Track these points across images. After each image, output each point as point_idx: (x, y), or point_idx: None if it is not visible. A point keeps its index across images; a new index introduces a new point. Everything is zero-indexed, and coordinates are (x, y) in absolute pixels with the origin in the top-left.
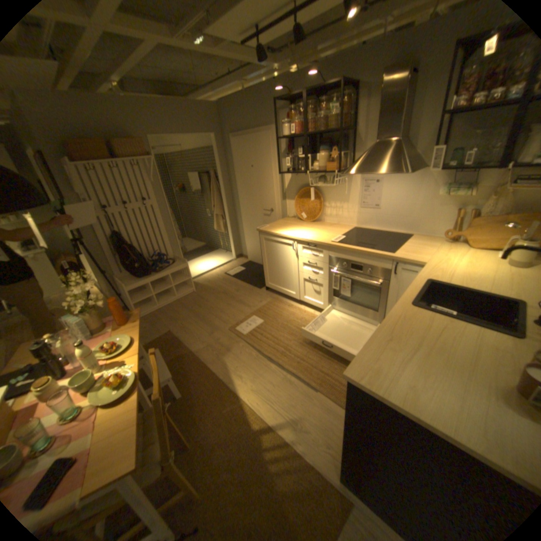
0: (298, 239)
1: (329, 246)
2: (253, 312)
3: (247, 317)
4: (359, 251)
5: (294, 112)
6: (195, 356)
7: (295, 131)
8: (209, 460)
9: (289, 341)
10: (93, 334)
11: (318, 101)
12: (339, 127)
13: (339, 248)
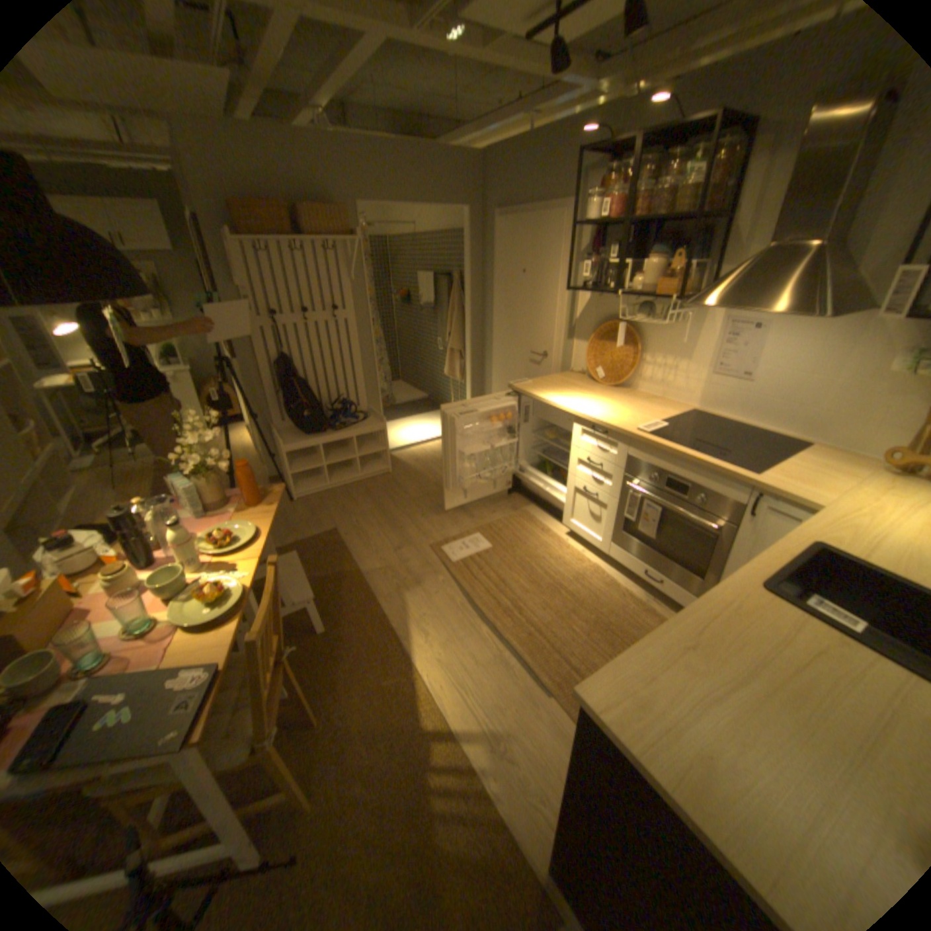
0: (576, 414)
1: (631, 437)
2: (476, 528)
3: (463, 534)
4: (687, 457)
5: (617, 175)
6: (364, 579)
7: (612, 213)
8: (341, 756)
9: (525, 592)
10: (210, 510)
11: (668, 156)
12: (699, 210)
13: (651, 445)
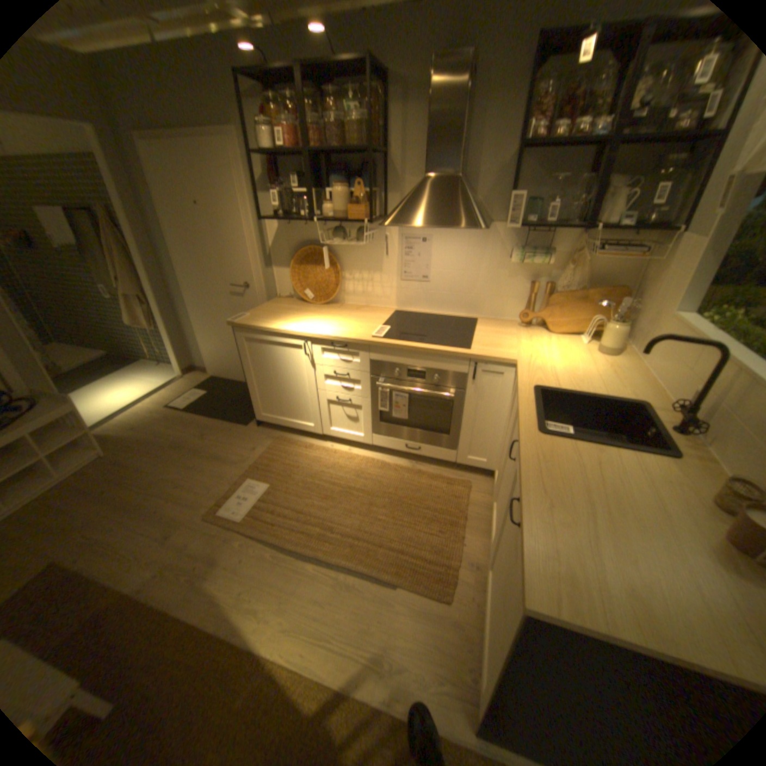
0: (313, 336)
1: (370, 345)
2: (245, 473)
3: (235, 485)
4: (420, 350)
5: (274, 106)
6: (138, 601)
7: (279, 144)
8: None
9: (324, 510)
10: None
11: (320, 94)
12: (360, 145)
13: (388, 348)
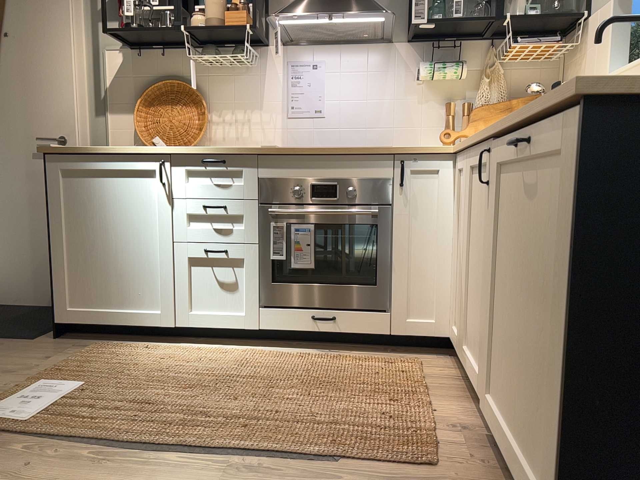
0: (175, 151)
1: (259, 153)
2: (33, 379)
3: (14, 392)
4: (329, 151)
5: None
6: None
7: None
8: None
9: (191, 401)
10: None
11: None
12: None
13: (285, 155)
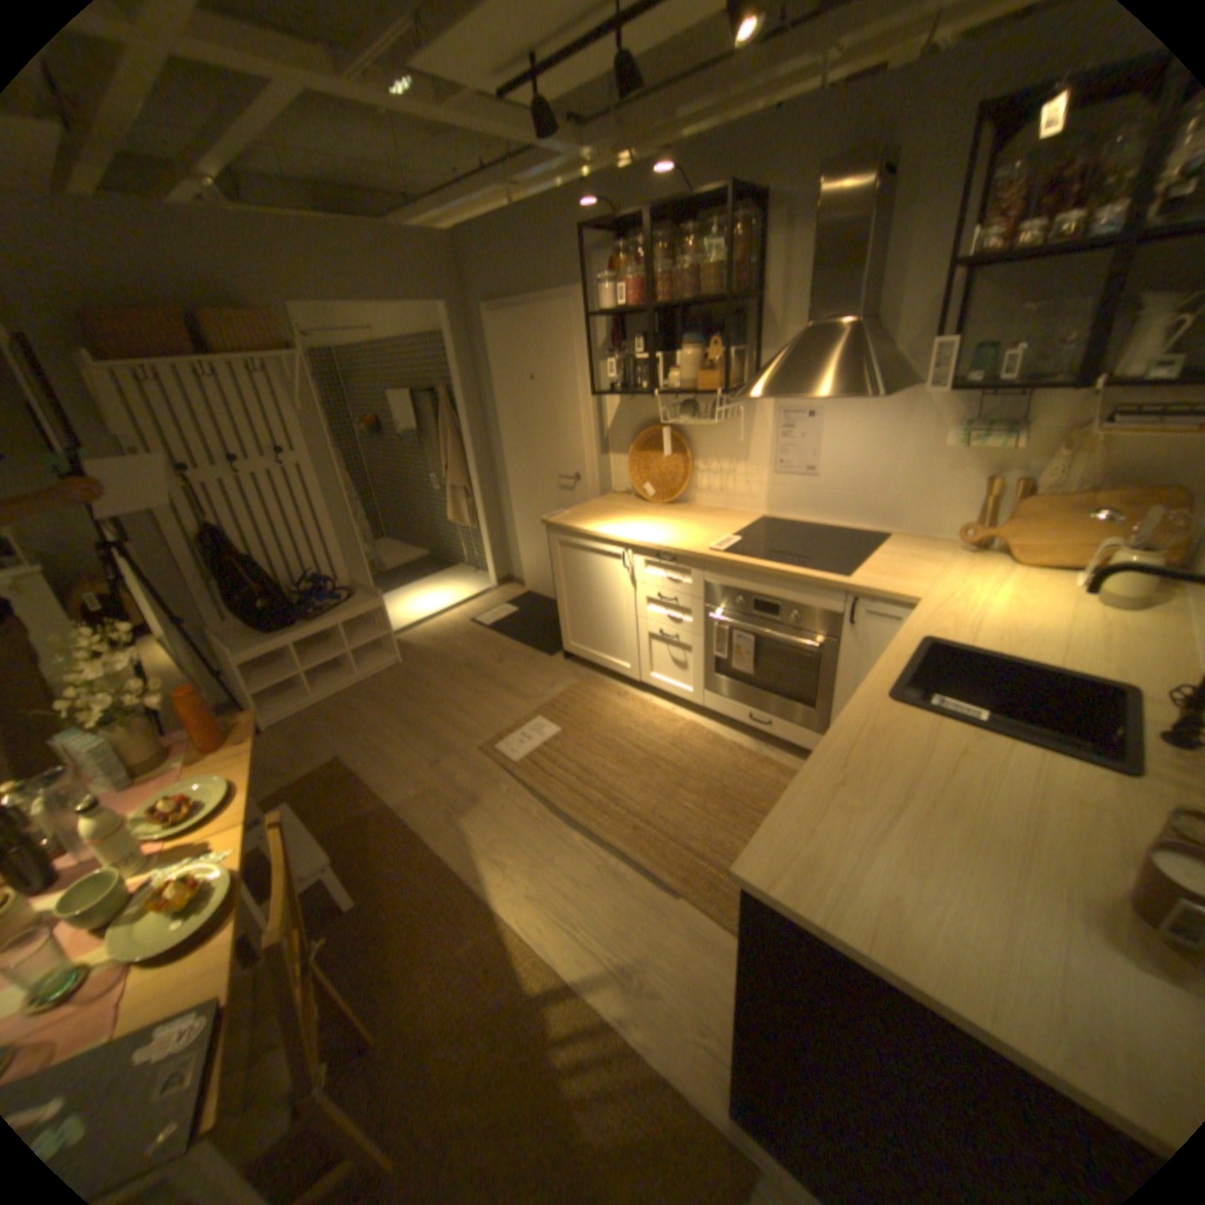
0: (635, 543)
1: (705, 559)
2: (535, 711)
3: (520, 722)
4: (771, 572)
5: (625, 256)
6: (397, 817)
7: (627, 300)
8: (420, 1073)
9: (616, 777)
10: (140, 773)
11: (679, 233)
12: (725, 291)
13: (728, 565)
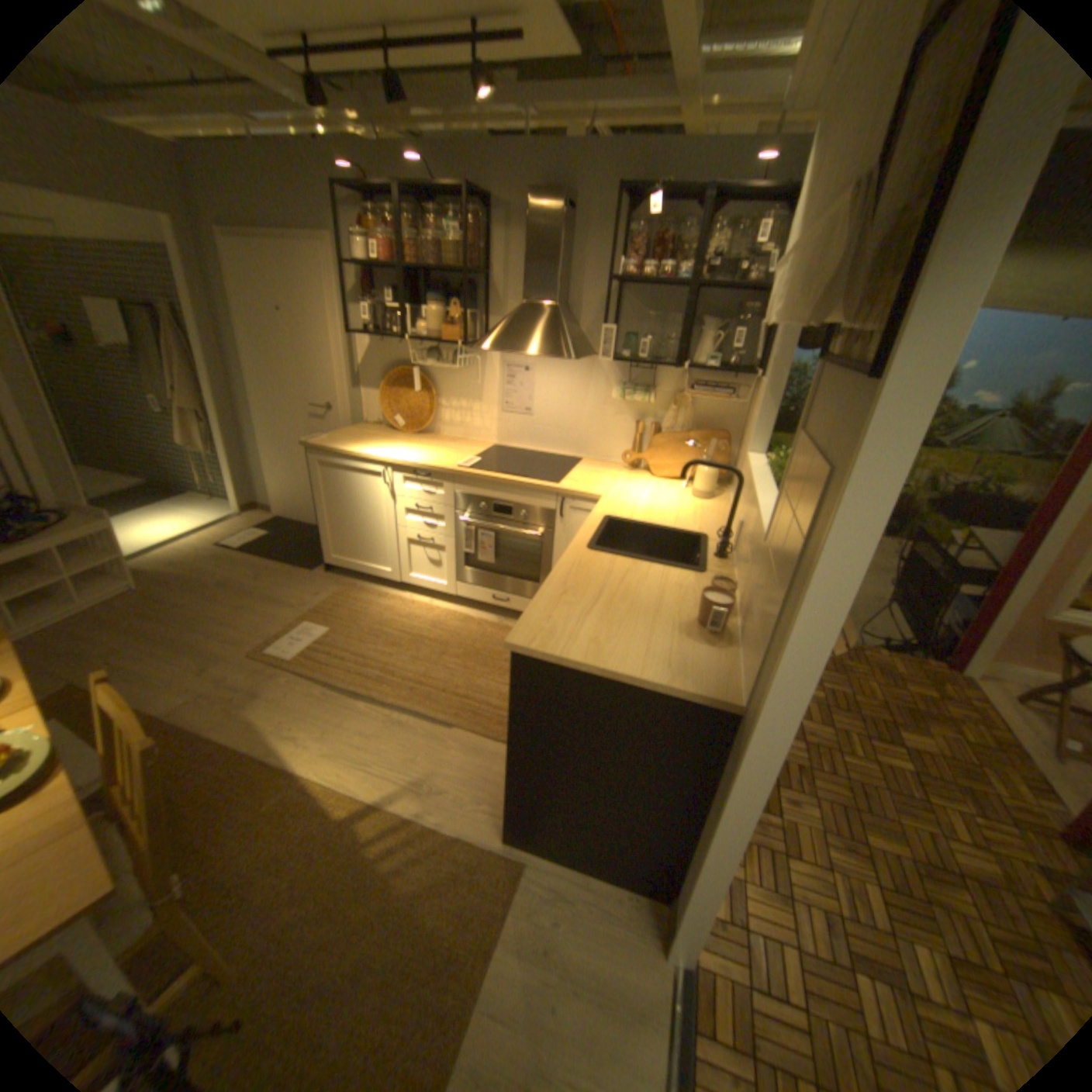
0: (393, 462)
1: (454, 474)
2: (302, 616)
3: (288, 627)
4: (505, 482)
5: (372, 217)
6: (165, 723)
7: (375, 255)
8: (241, 903)
9: (388, 656)
10: None
11: (421, 210)
12: (460, 265)
13: (473, 478)
